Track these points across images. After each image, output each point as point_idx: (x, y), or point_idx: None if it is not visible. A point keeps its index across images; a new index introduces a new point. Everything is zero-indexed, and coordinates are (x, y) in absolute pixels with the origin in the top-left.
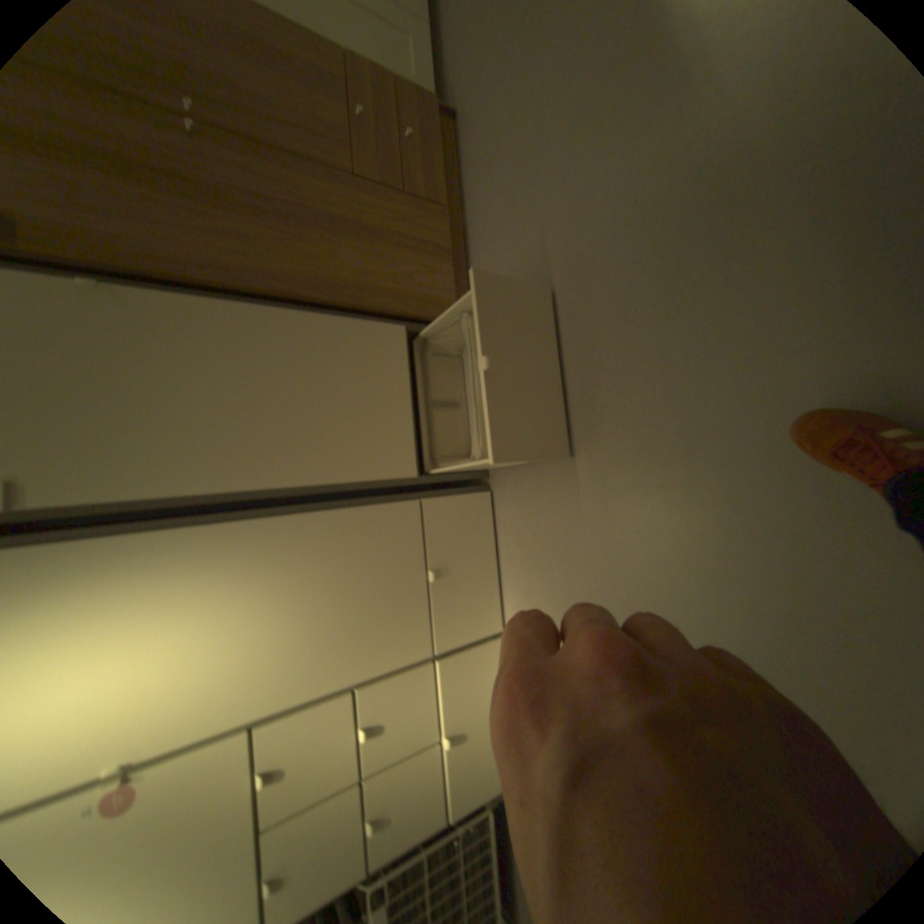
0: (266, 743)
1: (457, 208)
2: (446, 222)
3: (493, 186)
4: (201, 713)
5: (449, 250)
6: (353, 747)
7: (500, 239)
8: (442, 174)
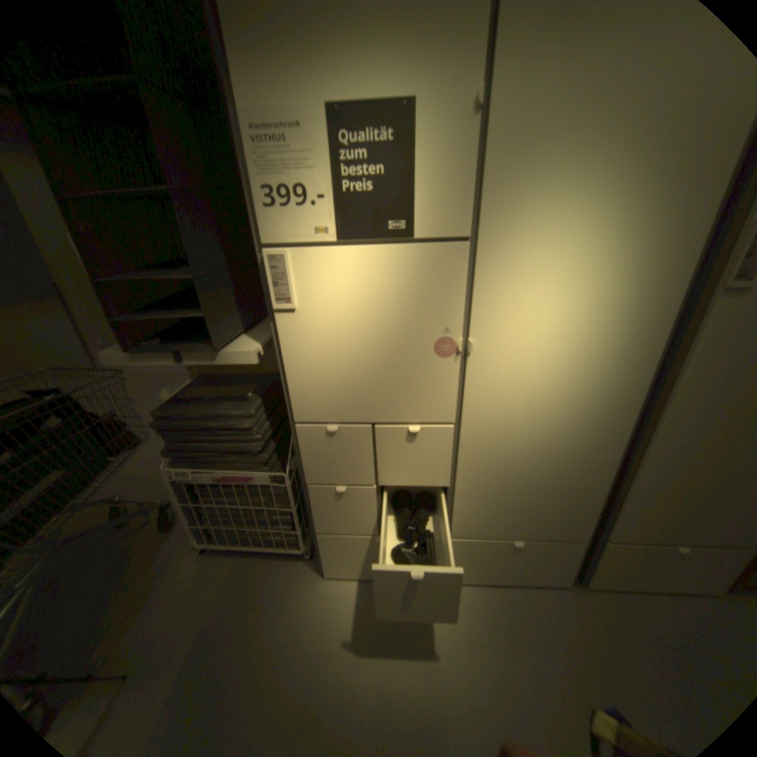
0: (436, 432)
1: None
2: None
3: None
4: (481, 395)
5: None
6: (404, 483)
7: None
8: None
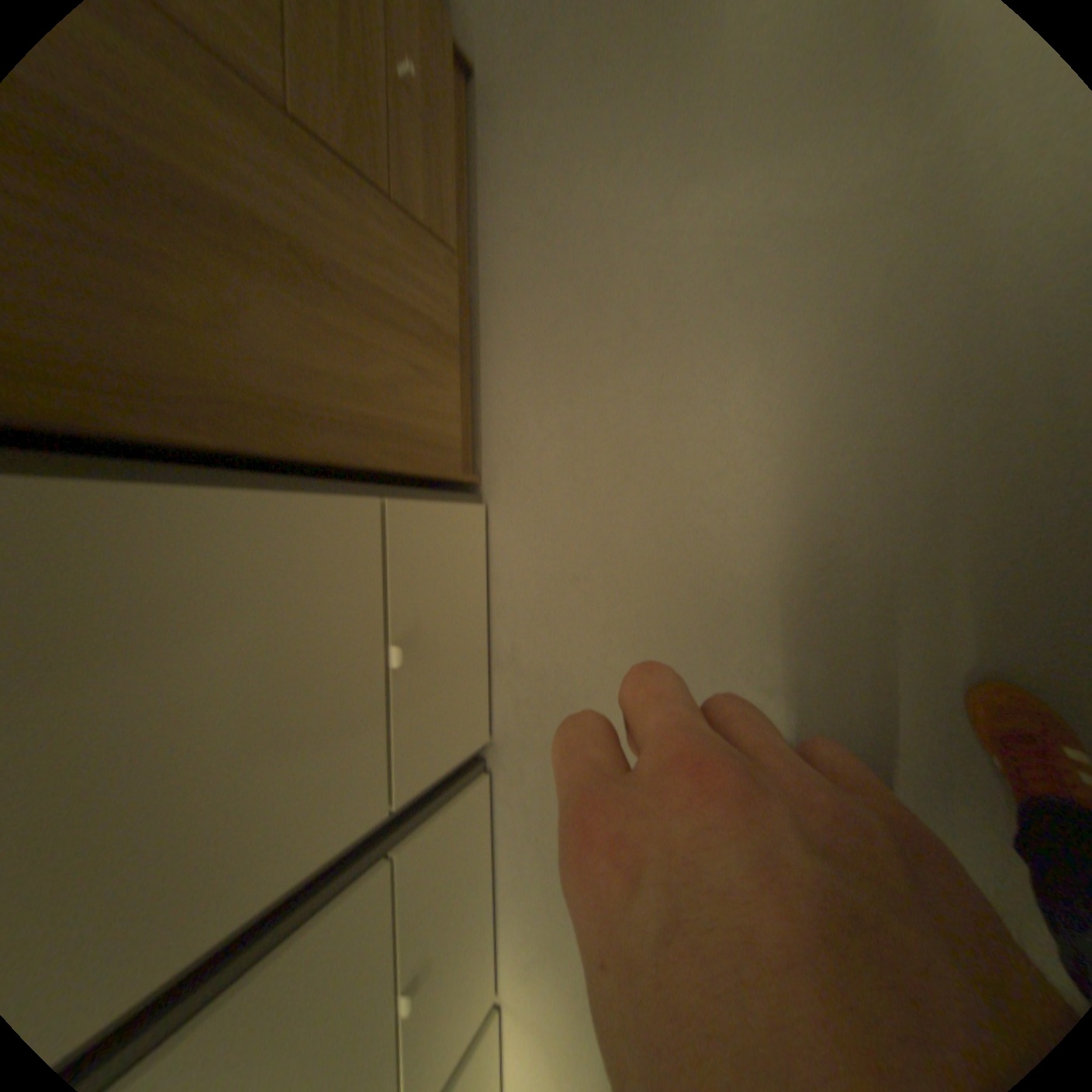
0: None
1: (462, 256)
2: (453, 283)
3: (551, 253)
4: None
5: (455, 339)
6: None
7: (557, 356)
8: (450, 183)
